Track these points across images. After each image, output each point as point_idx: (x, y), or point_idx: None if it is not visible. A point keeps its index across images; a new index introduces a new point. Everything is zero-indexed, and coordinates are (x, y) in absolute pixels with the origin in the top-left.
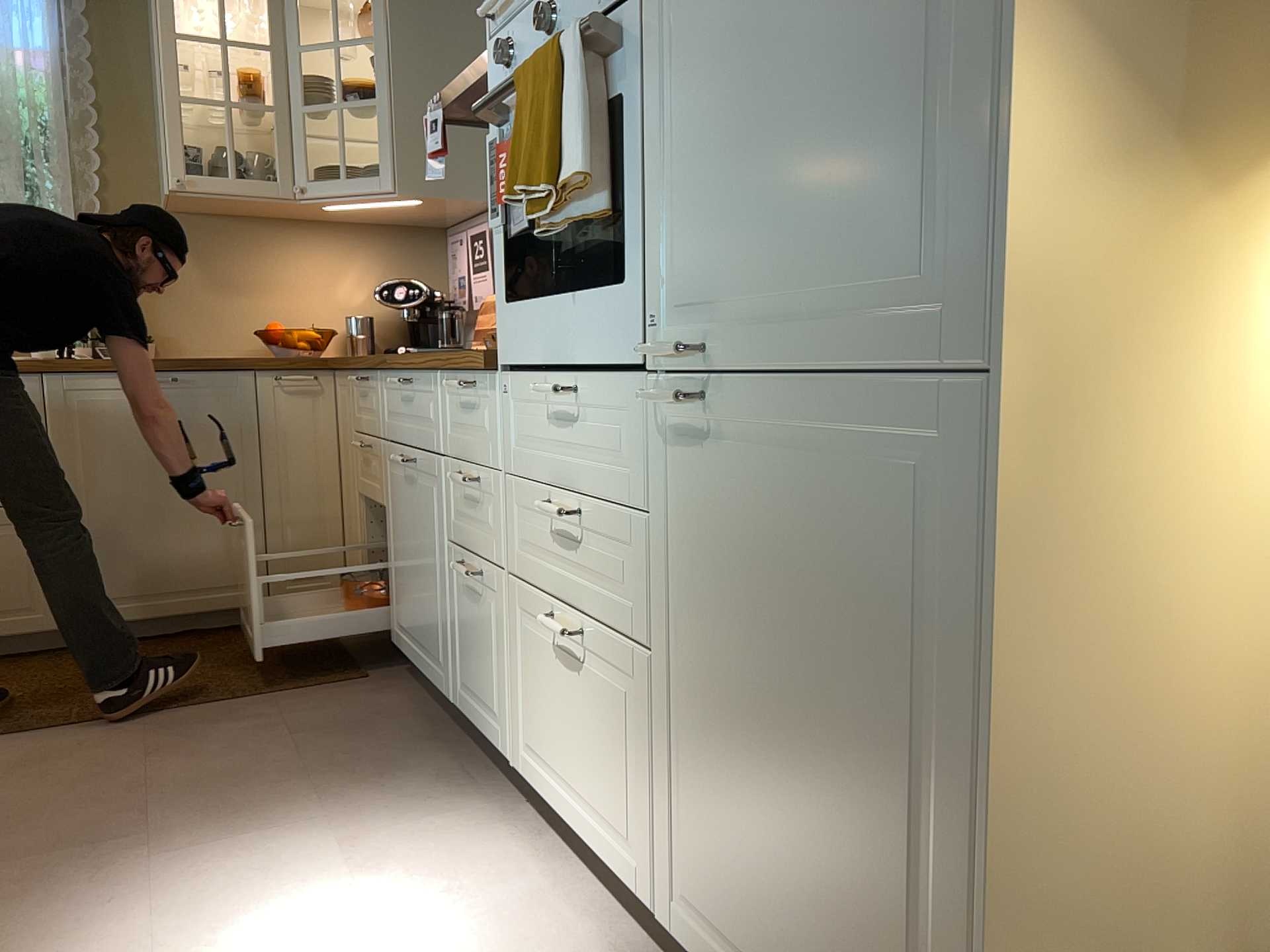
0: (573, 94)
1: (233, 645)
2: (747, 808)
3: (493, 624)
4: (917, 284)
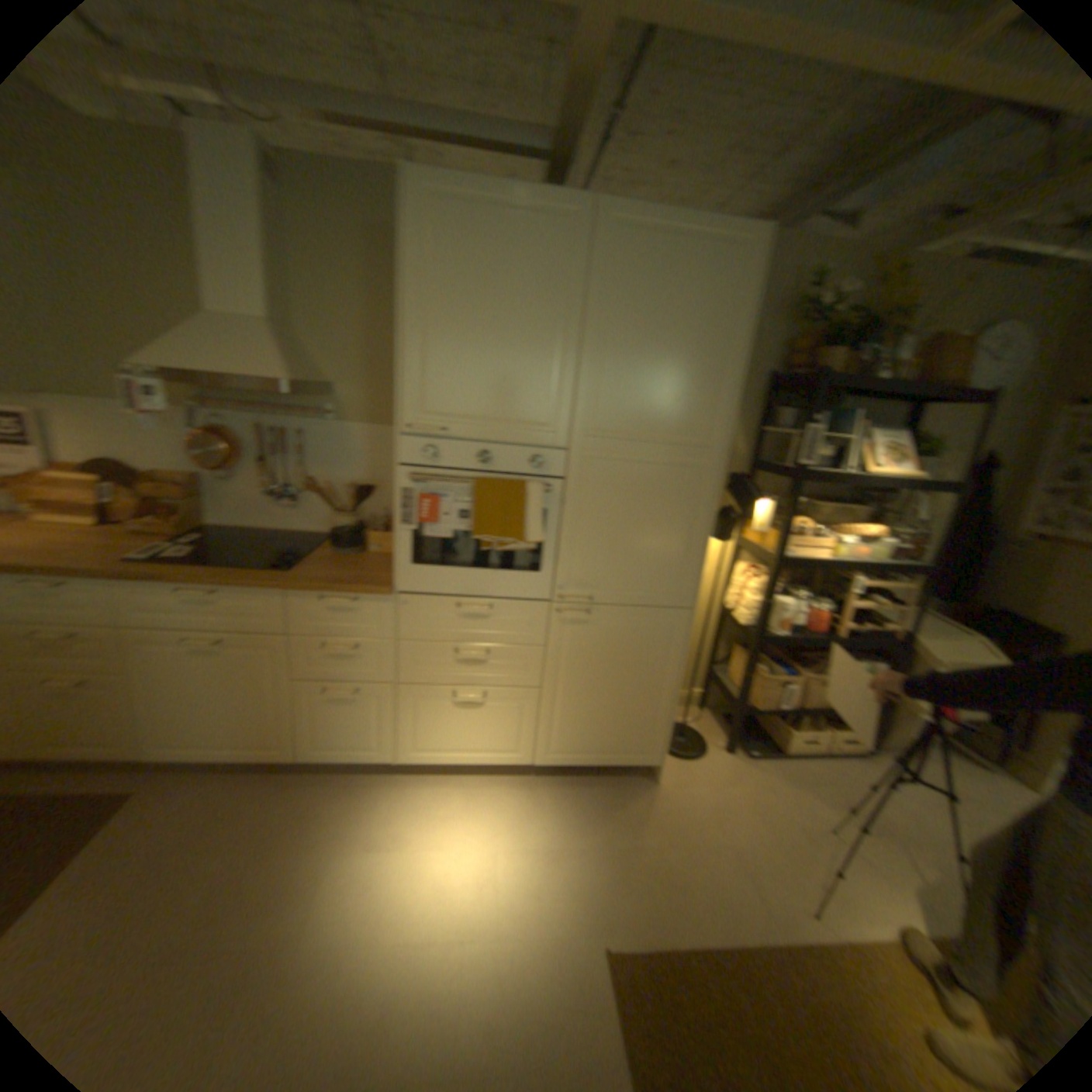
0: (528, 510)
1: None
2: (585, 714)
3: (366, 710)
4: (667, 589)
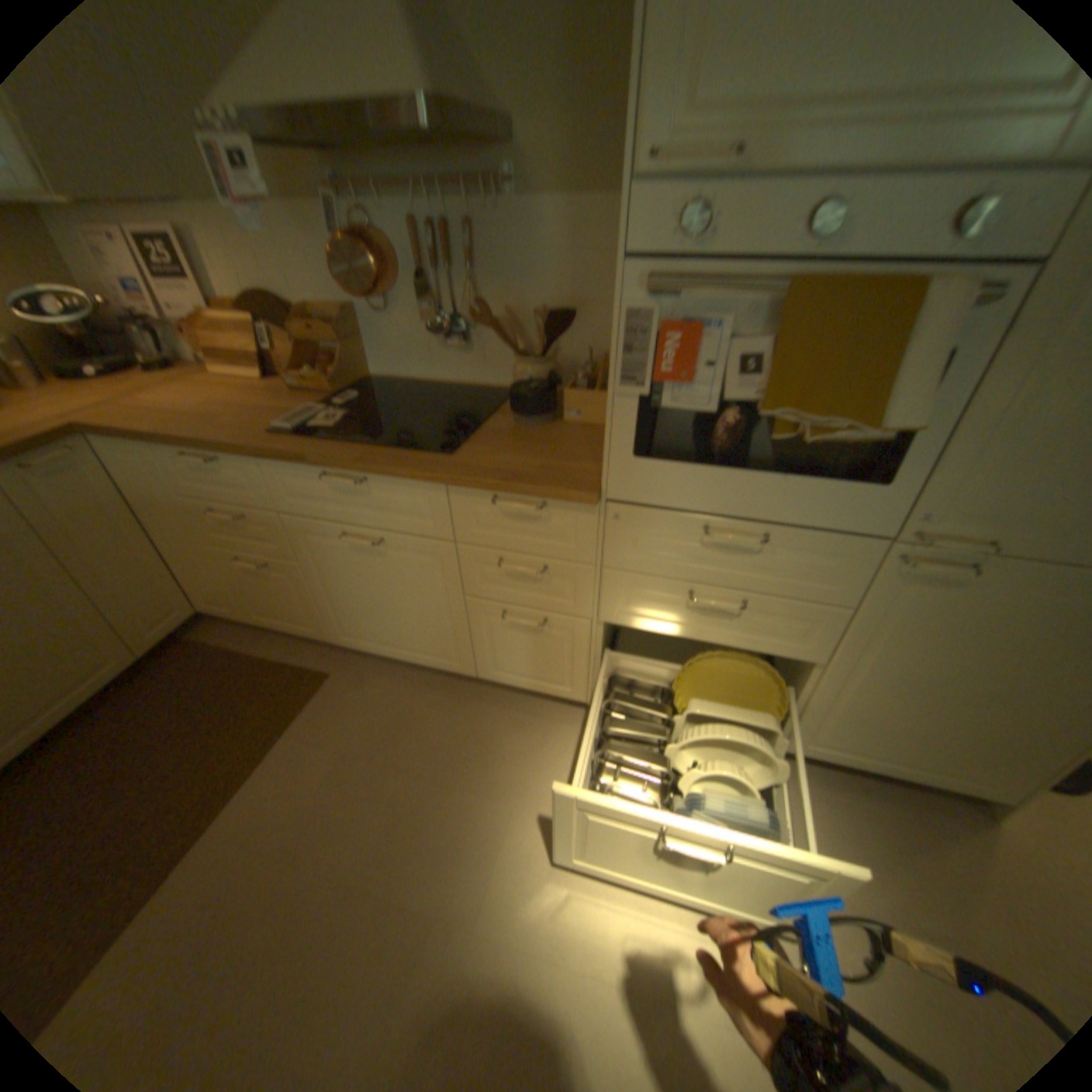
0: (929, 348)
1: (142, 708)
2: (904, 715)
3: (561, 641)
4: None
